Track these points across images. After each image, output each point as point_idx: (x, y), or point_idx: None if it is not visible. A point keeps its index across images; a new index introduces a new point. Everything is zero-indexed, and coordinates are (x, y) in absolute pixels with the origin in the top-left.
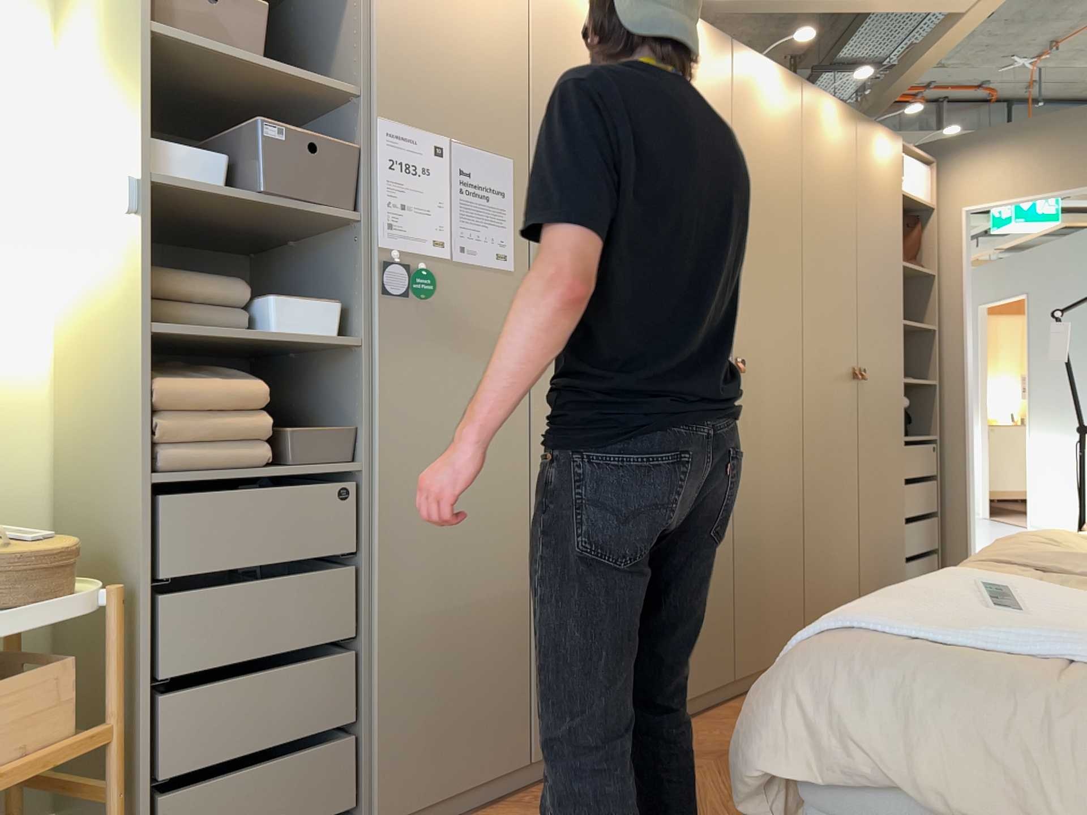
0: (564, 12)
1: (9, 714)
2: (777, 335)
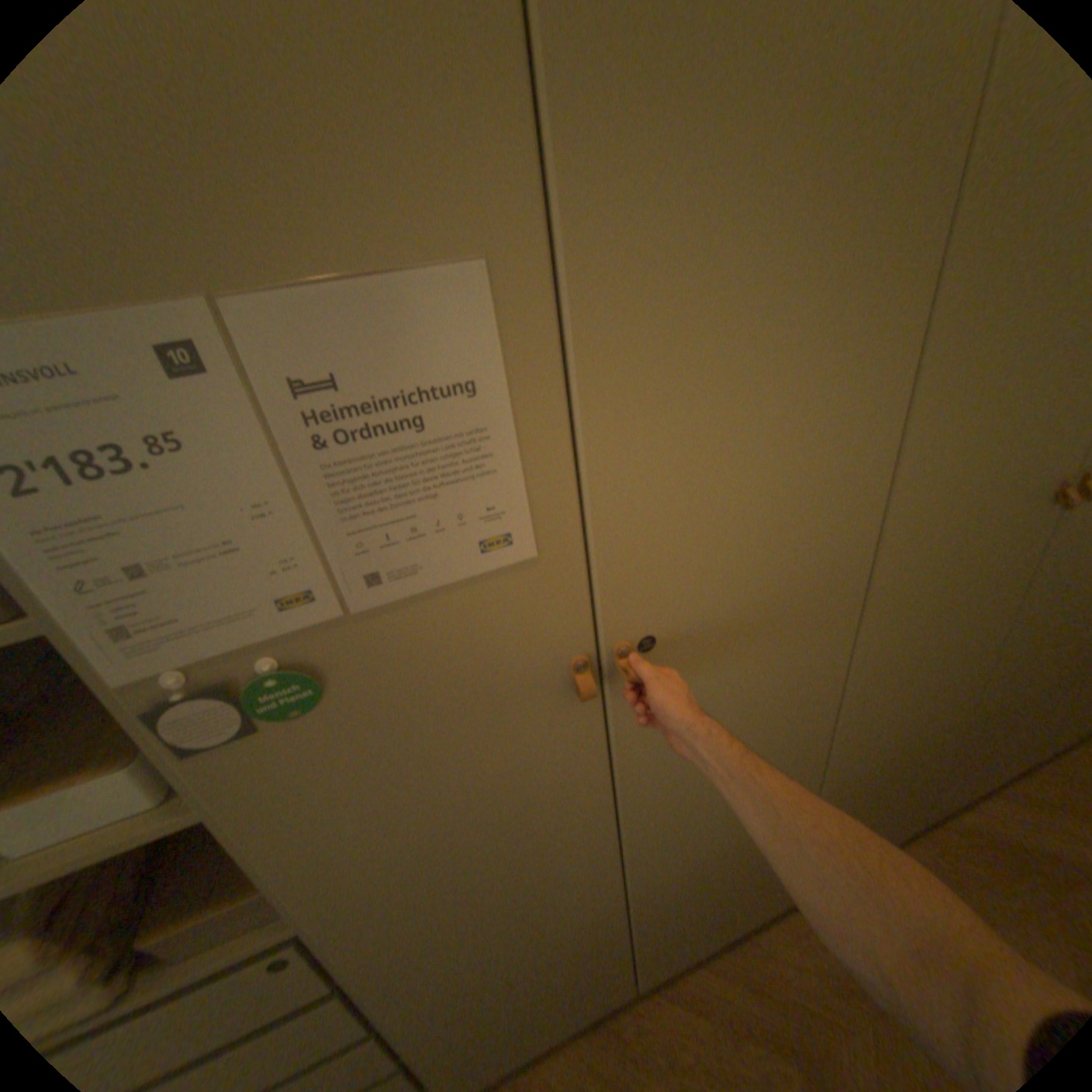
0: None
1: None
2: None
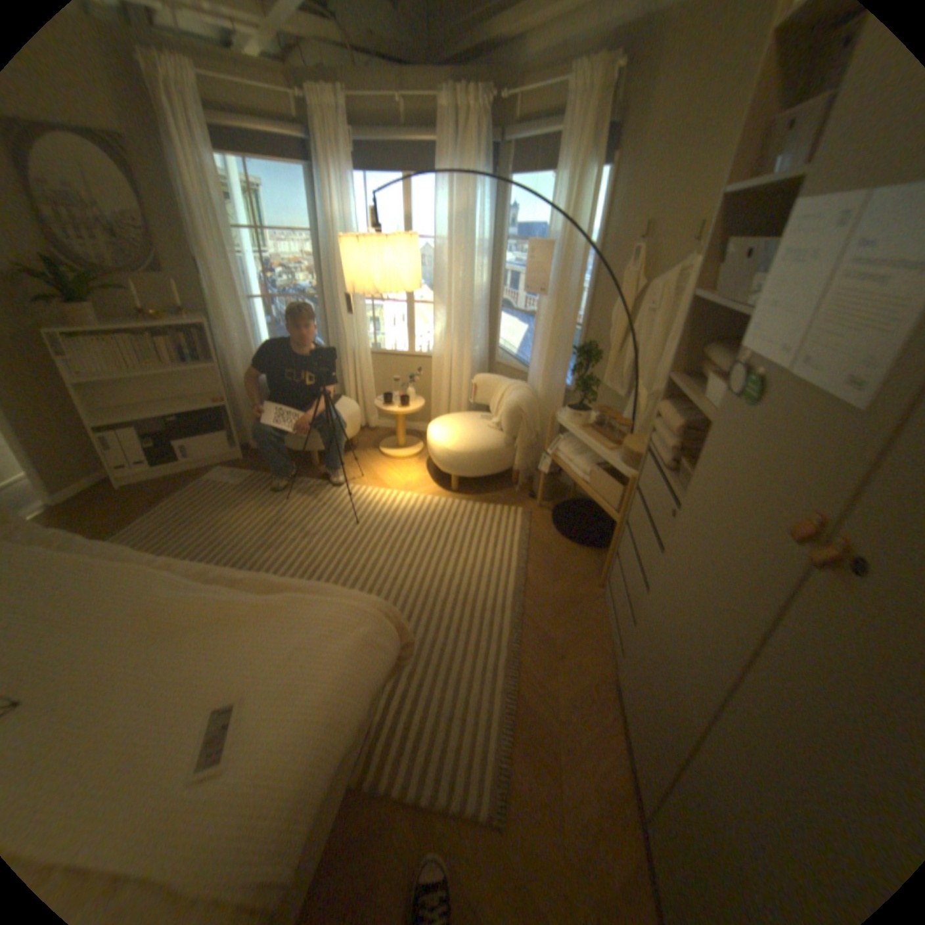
0: None
1: (608, 488)
2: None
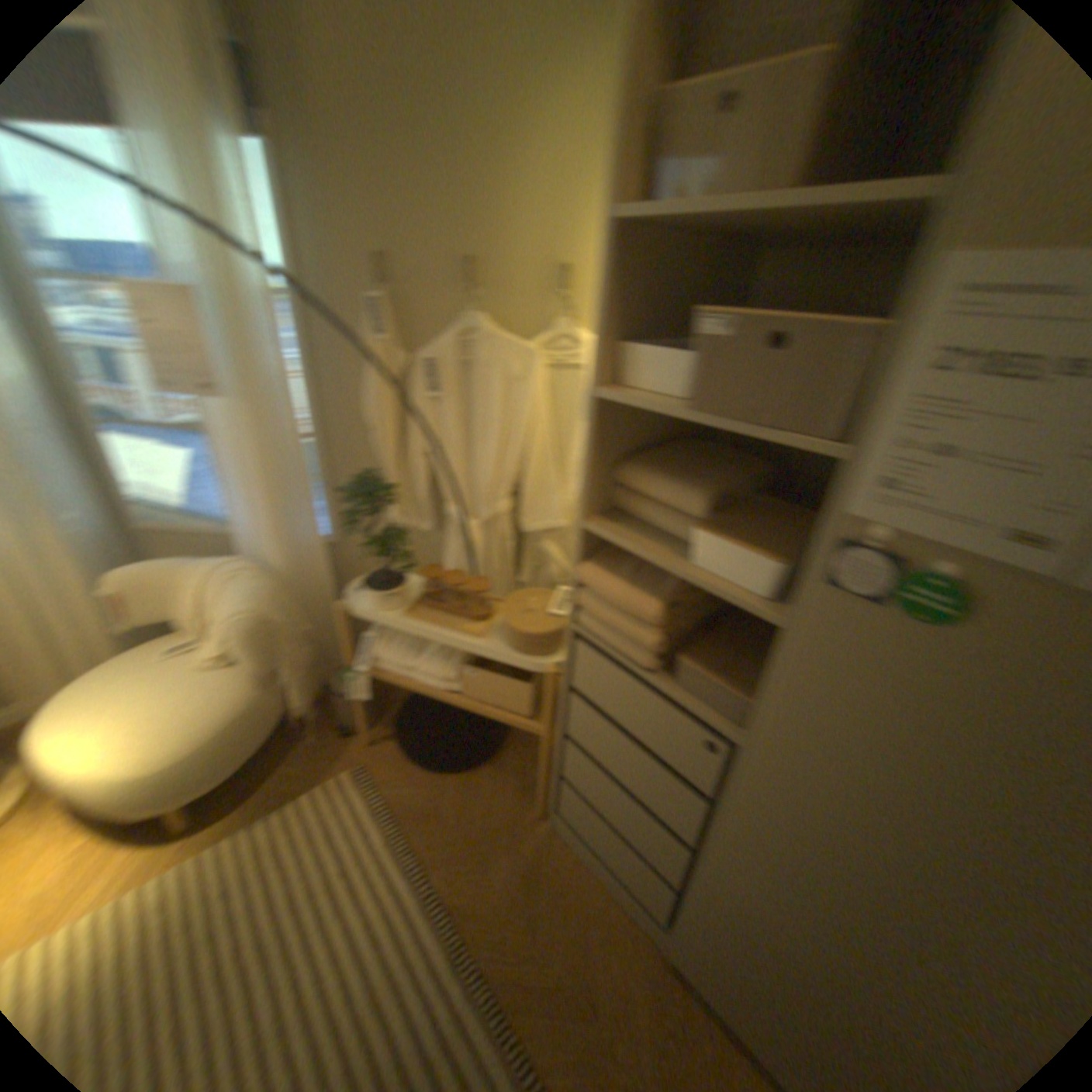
0: None
1: (502, 692)
2: None
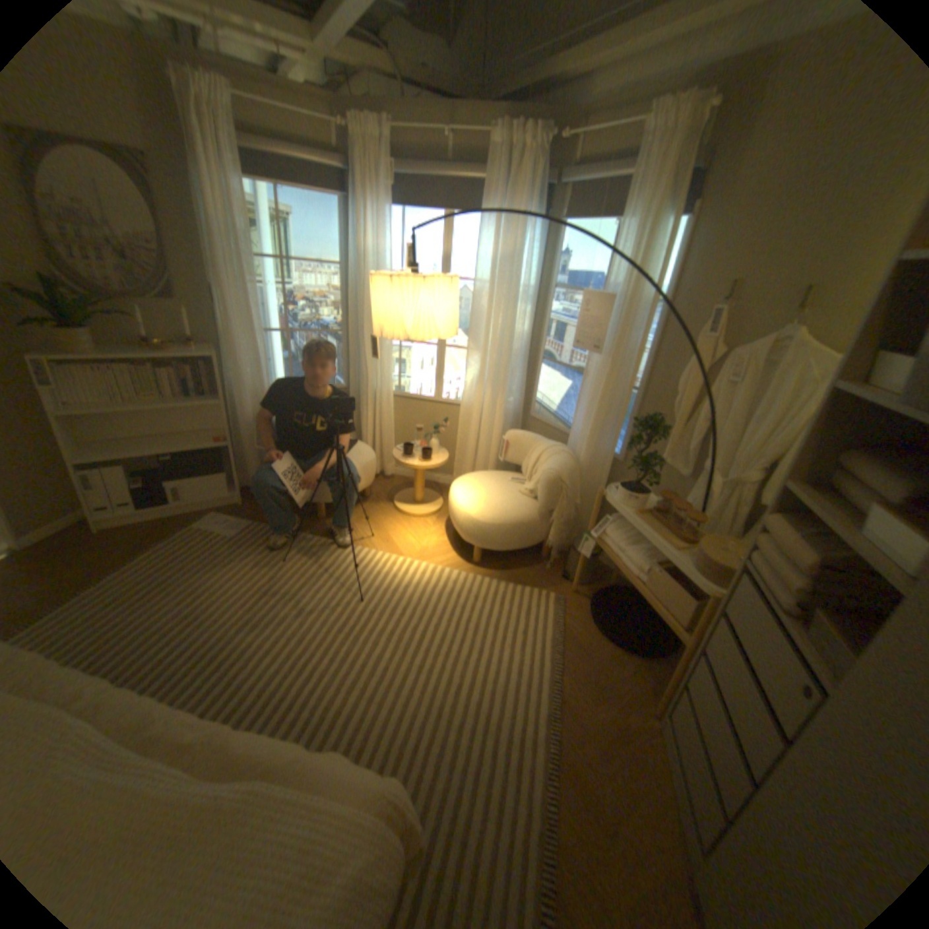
0: None
1: (675, 598)
2: None
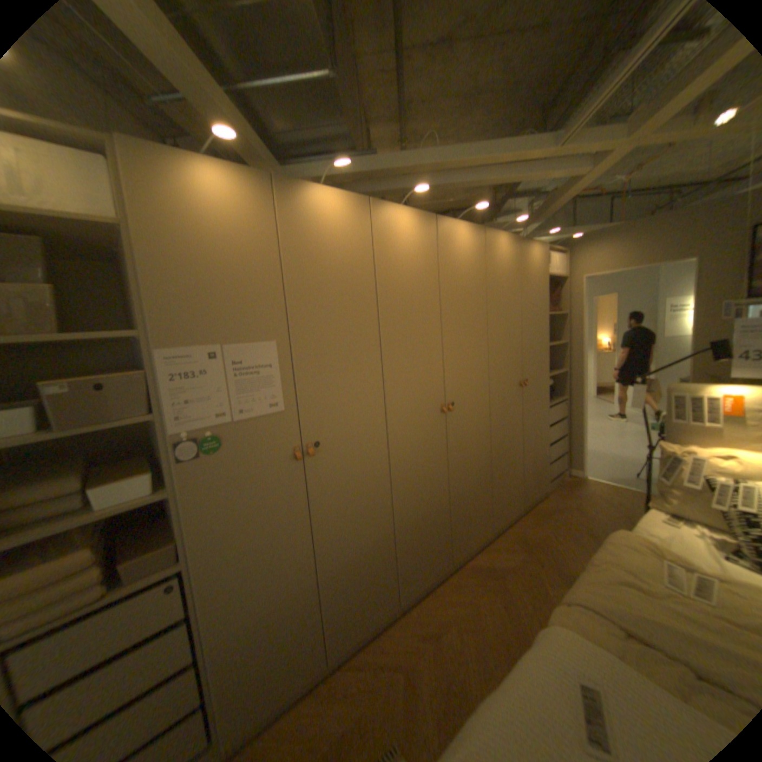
0: (313, 229)
1: None
2: (478, 379)
